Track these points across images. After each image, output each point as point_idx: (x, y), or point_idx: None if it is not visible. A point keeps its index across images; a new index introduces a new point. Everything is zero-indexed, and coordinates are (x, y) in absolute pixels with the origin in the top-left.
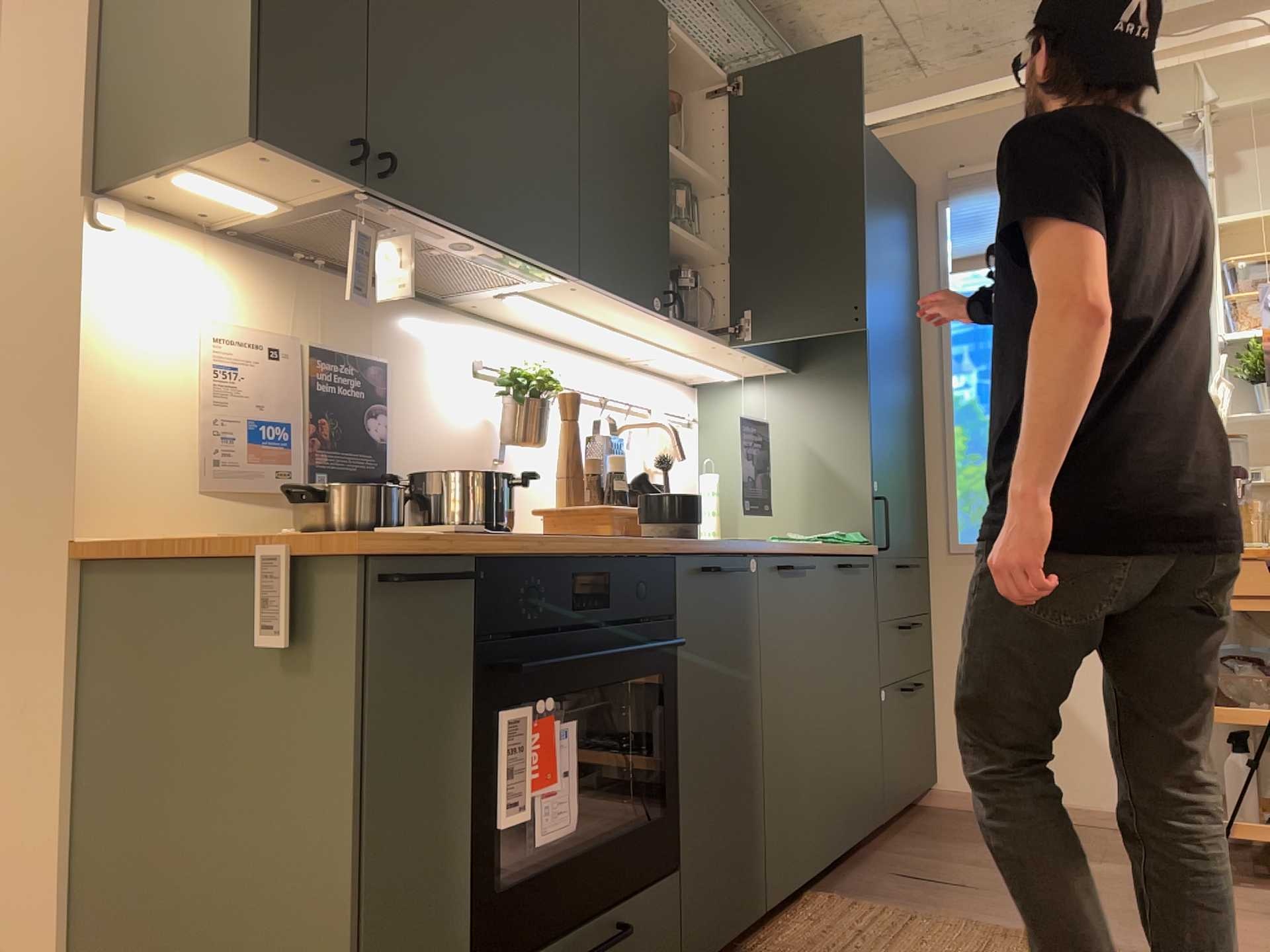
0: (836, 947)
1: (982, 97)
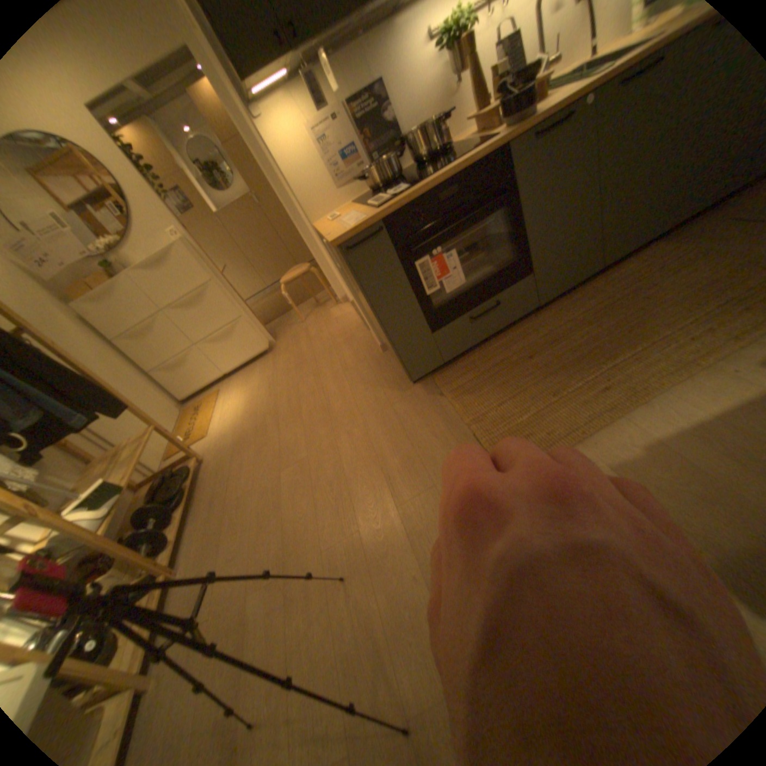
0: (640, 276)
1: None
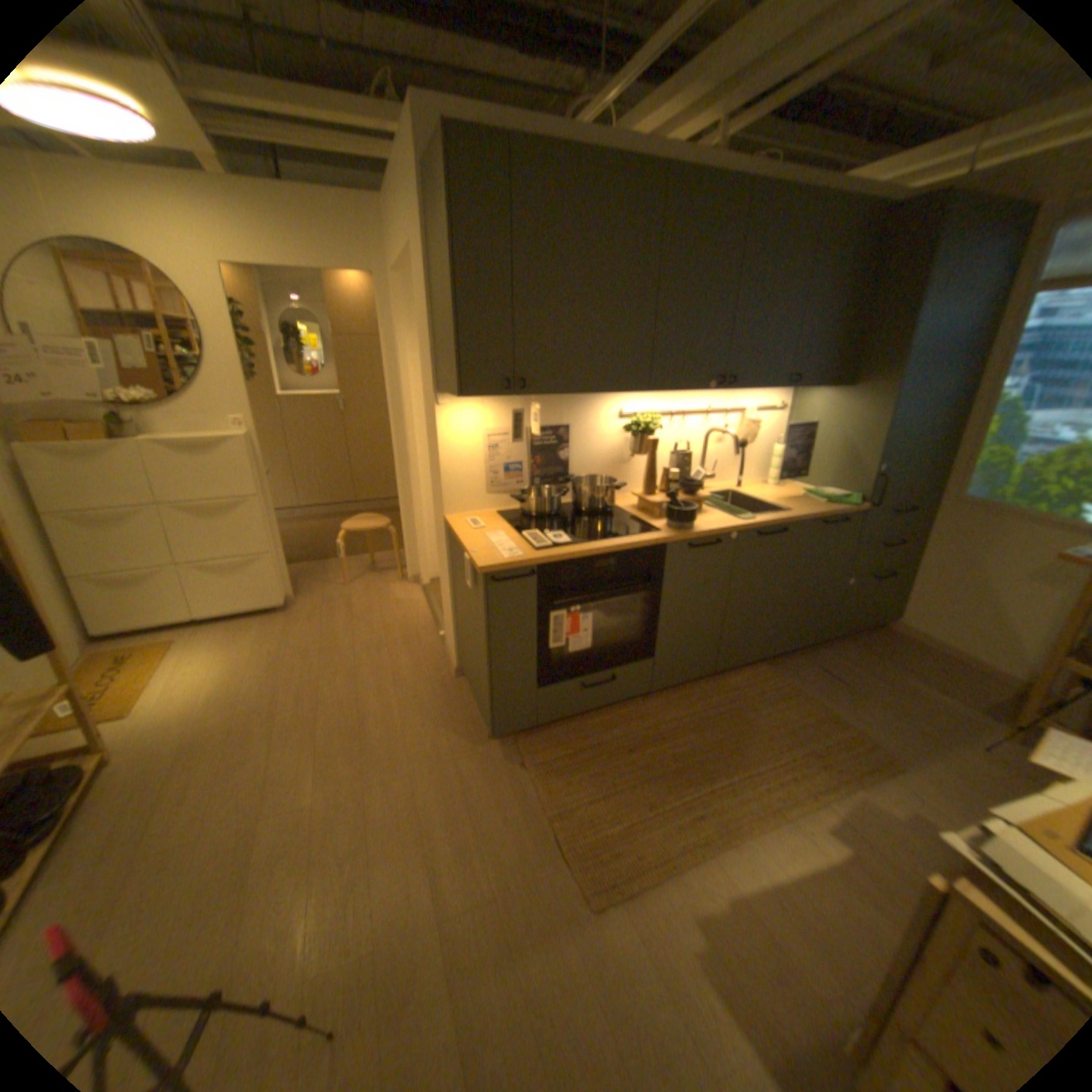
0: (743, 696)
1: None
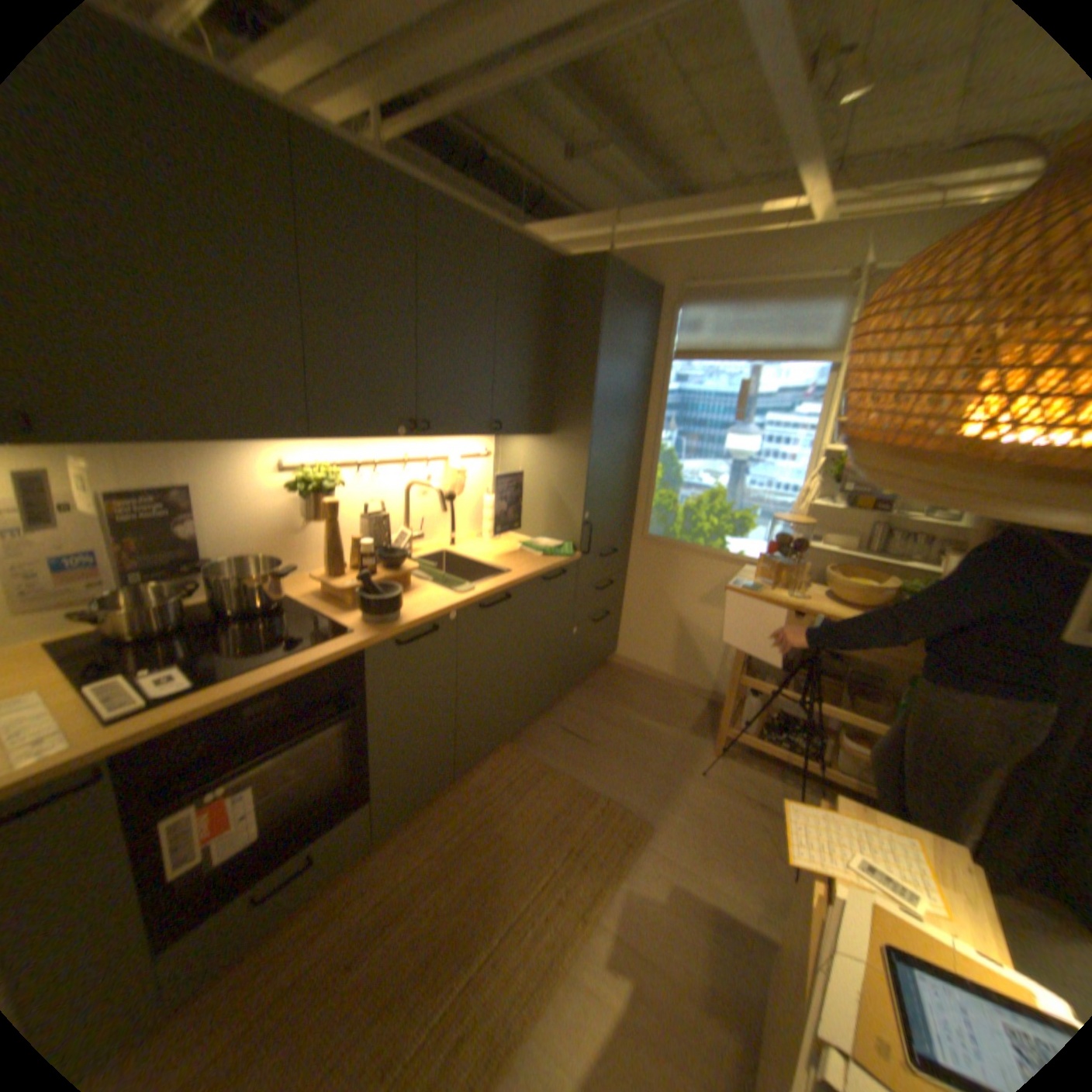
0: (490, 796)
1: (724, 217)
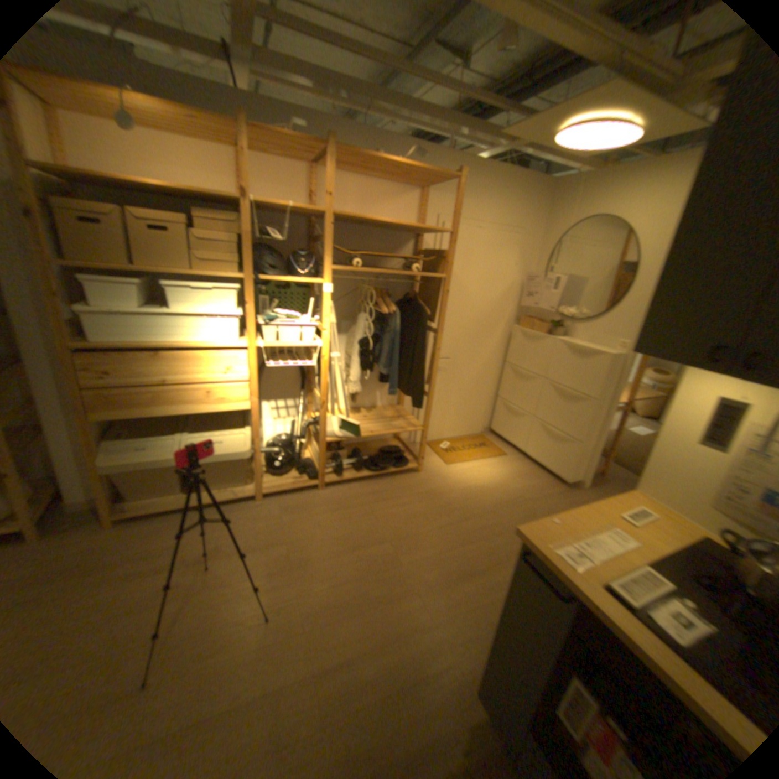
0: None
1: None
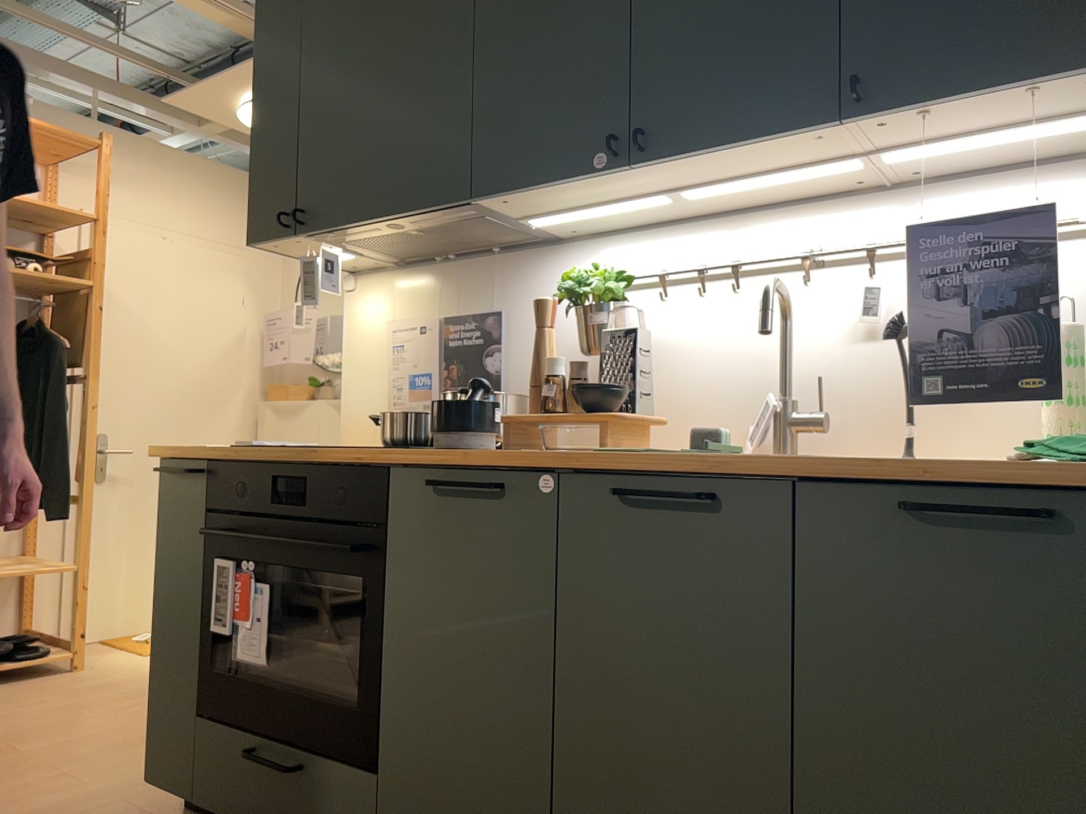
0: None
1: None
